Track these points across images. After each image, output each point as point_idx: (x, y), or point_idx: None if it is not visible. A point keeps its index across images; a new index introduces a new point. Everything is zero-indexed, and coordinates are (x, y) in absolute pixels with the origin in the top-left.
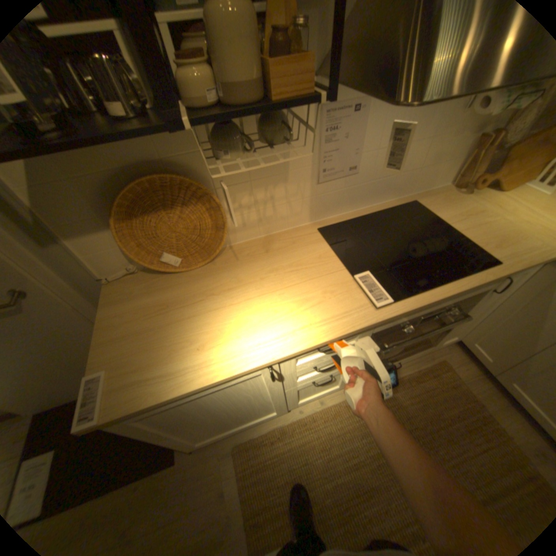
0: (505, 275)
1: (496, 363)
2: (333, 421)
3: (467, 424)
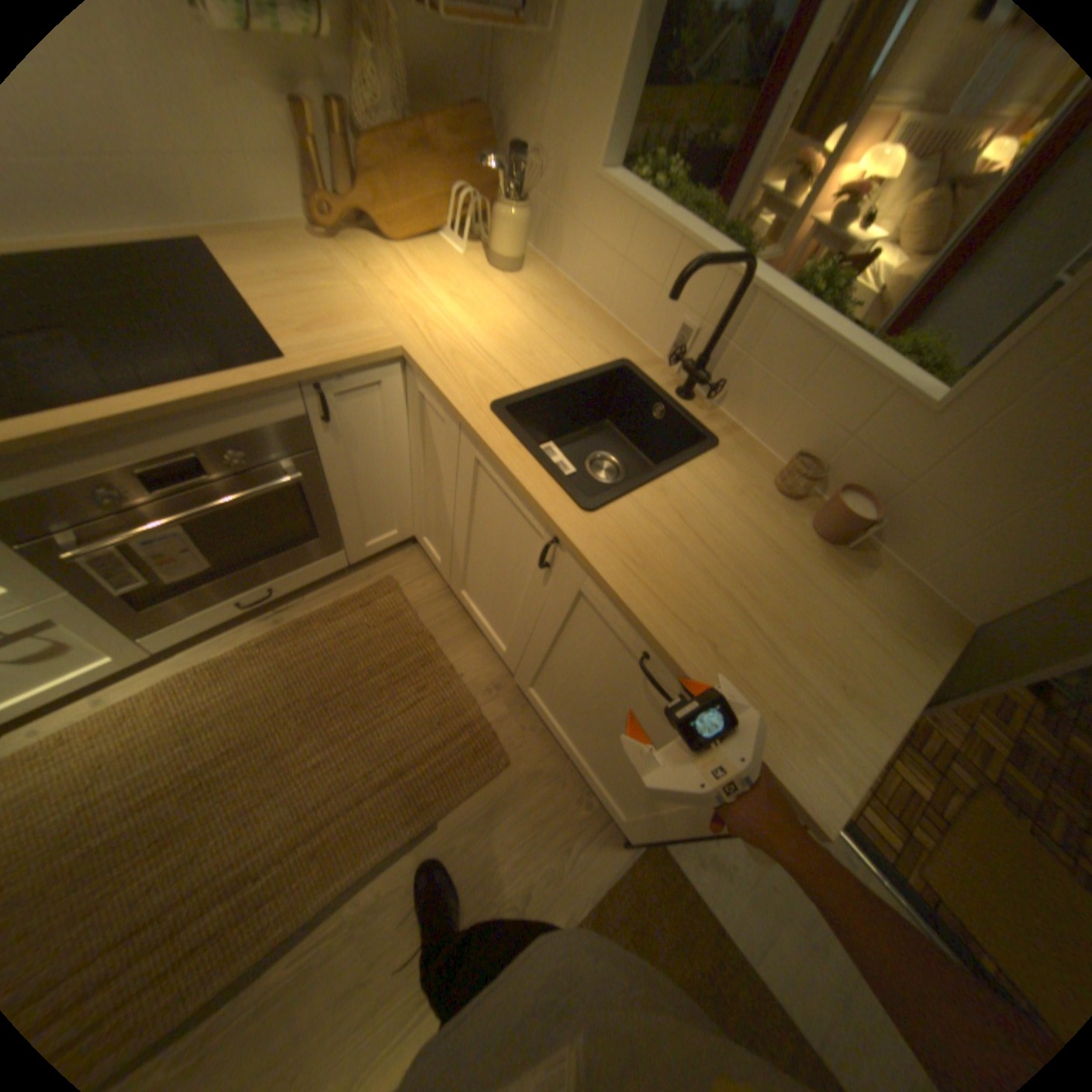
0: (278, 378)
1: (443, 564)
2: (116, 732)
3: (395, 673)
